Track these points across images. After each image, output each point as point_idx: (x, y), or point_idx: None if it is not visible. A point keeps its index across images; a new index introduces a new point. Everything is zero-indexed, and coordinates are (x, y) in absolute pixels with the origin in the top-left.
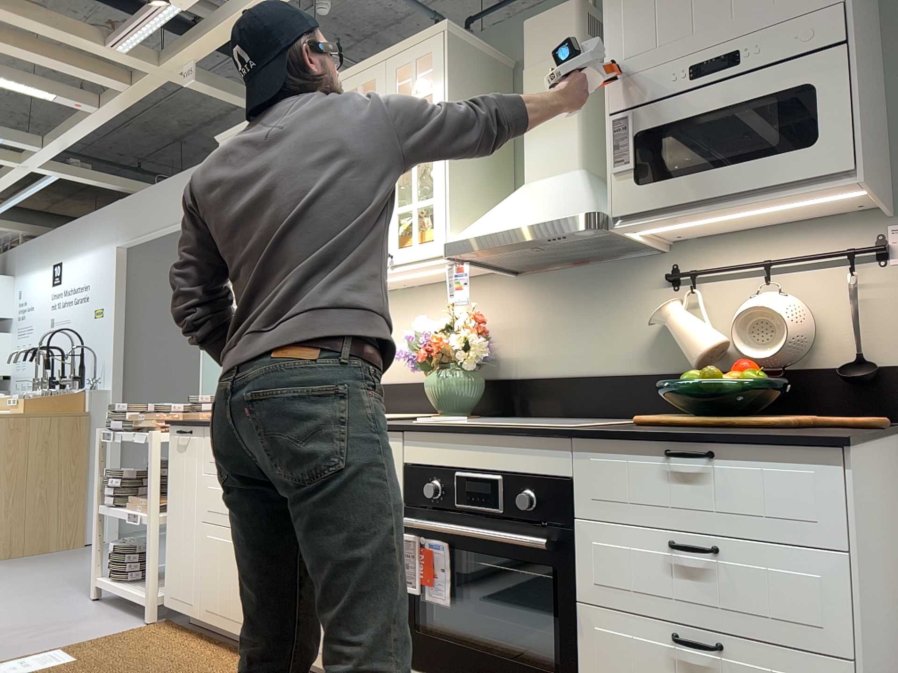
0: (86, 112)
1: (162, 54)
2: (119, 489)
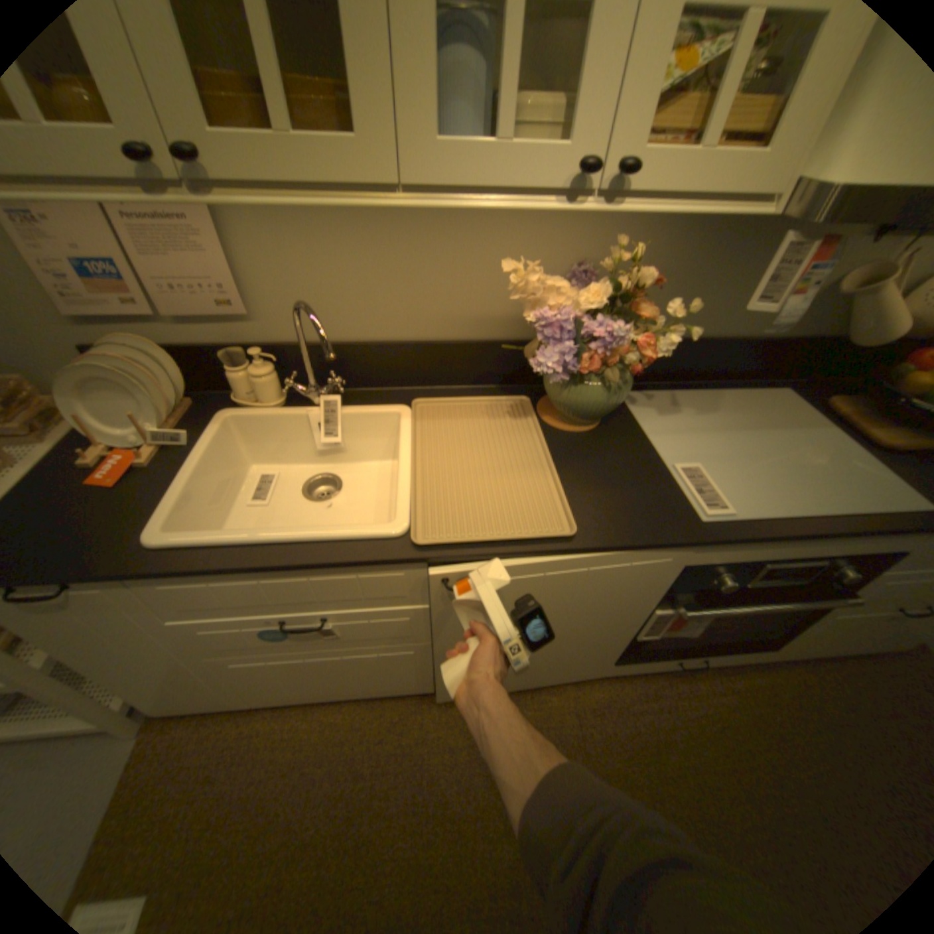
0: None
1: None
2: None
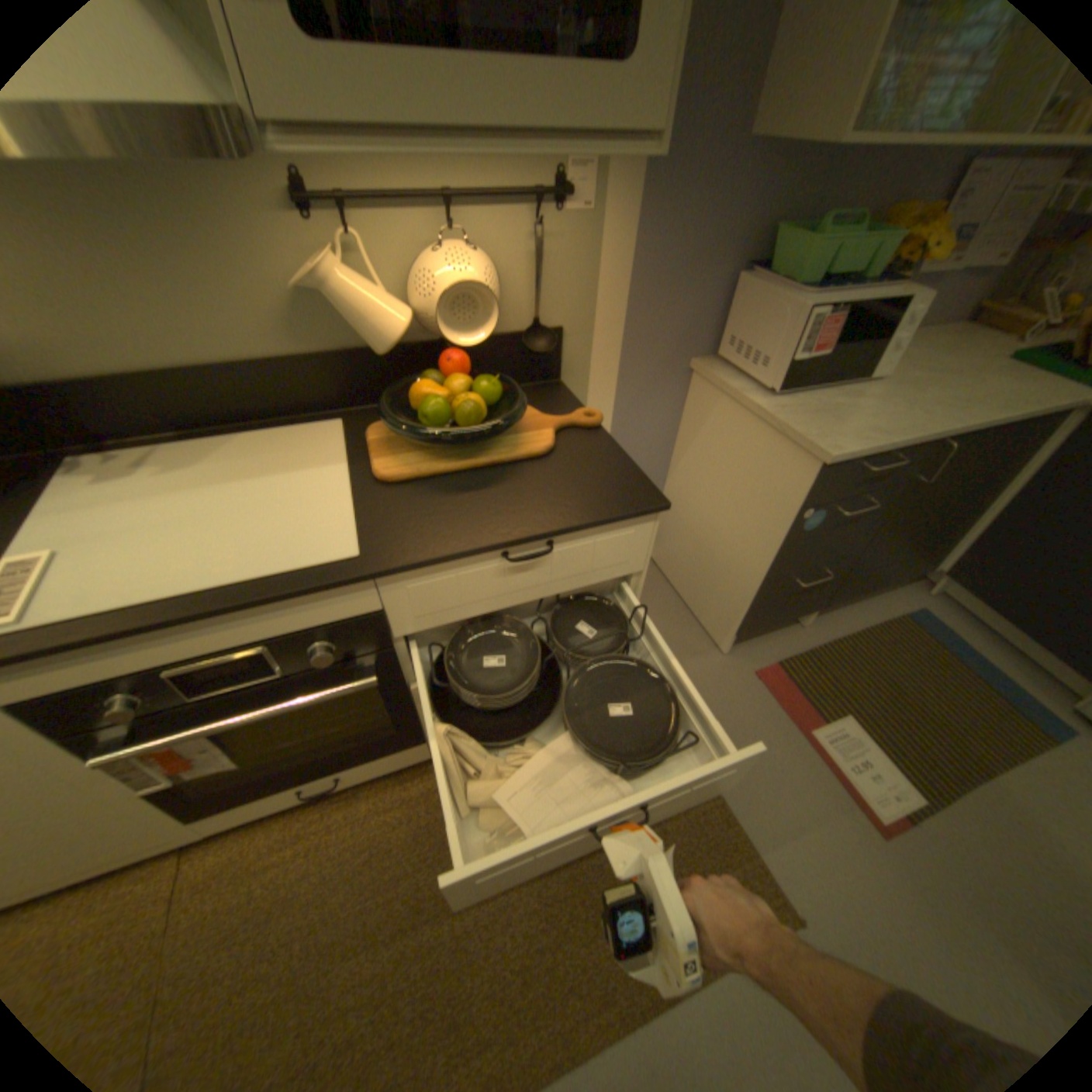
0: None
1: None
2: None
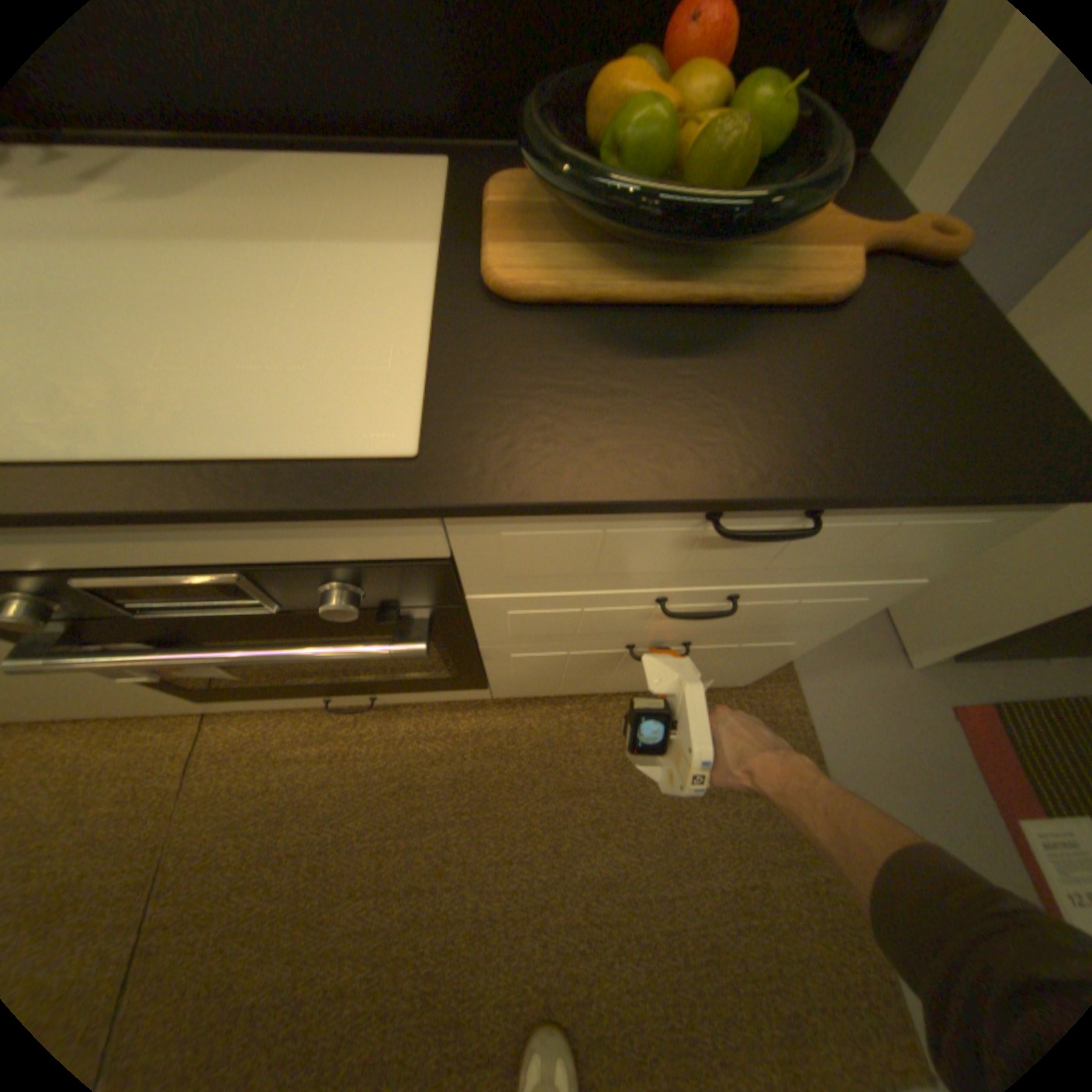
0: None
1: None
2: None
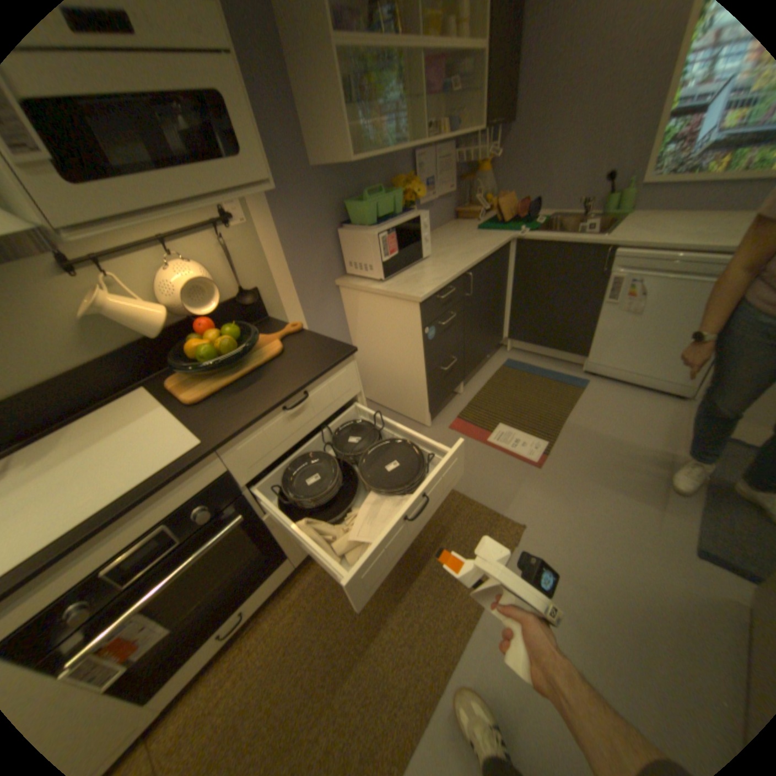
0: None
1: None
2: None
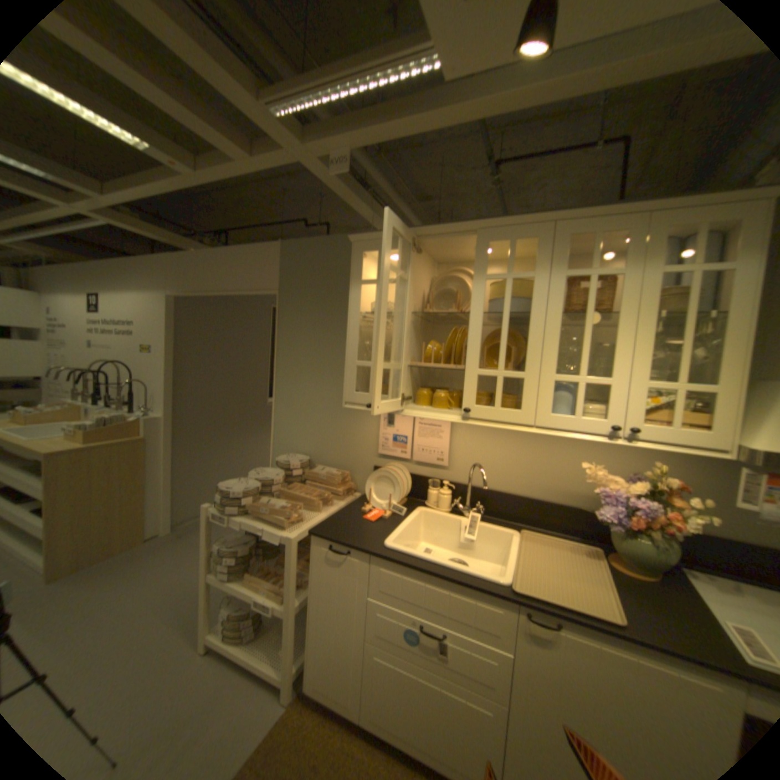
0: (167, 168)
1: (304, 126)
2: (231, 565)
